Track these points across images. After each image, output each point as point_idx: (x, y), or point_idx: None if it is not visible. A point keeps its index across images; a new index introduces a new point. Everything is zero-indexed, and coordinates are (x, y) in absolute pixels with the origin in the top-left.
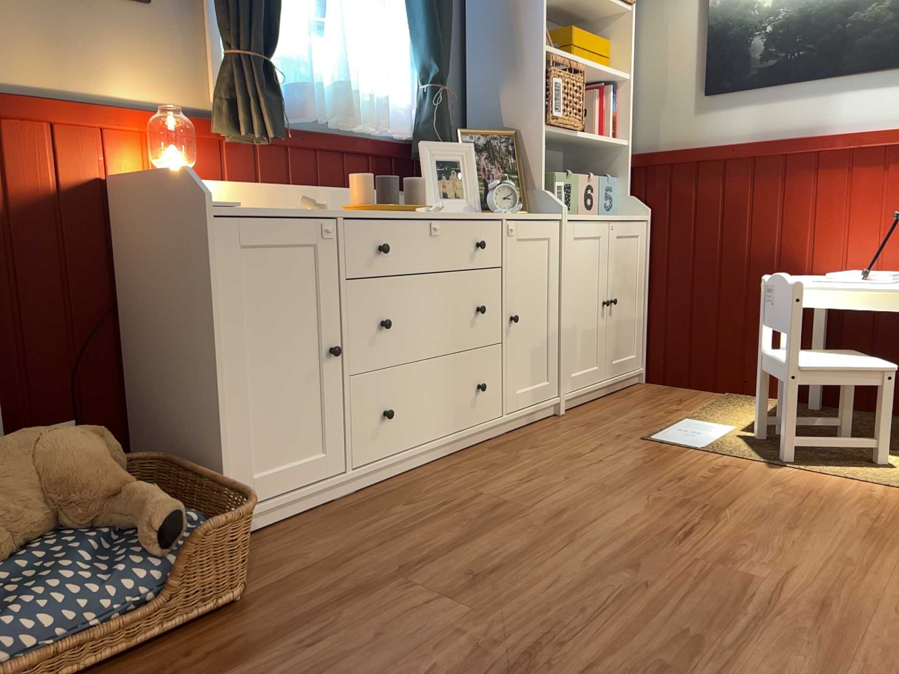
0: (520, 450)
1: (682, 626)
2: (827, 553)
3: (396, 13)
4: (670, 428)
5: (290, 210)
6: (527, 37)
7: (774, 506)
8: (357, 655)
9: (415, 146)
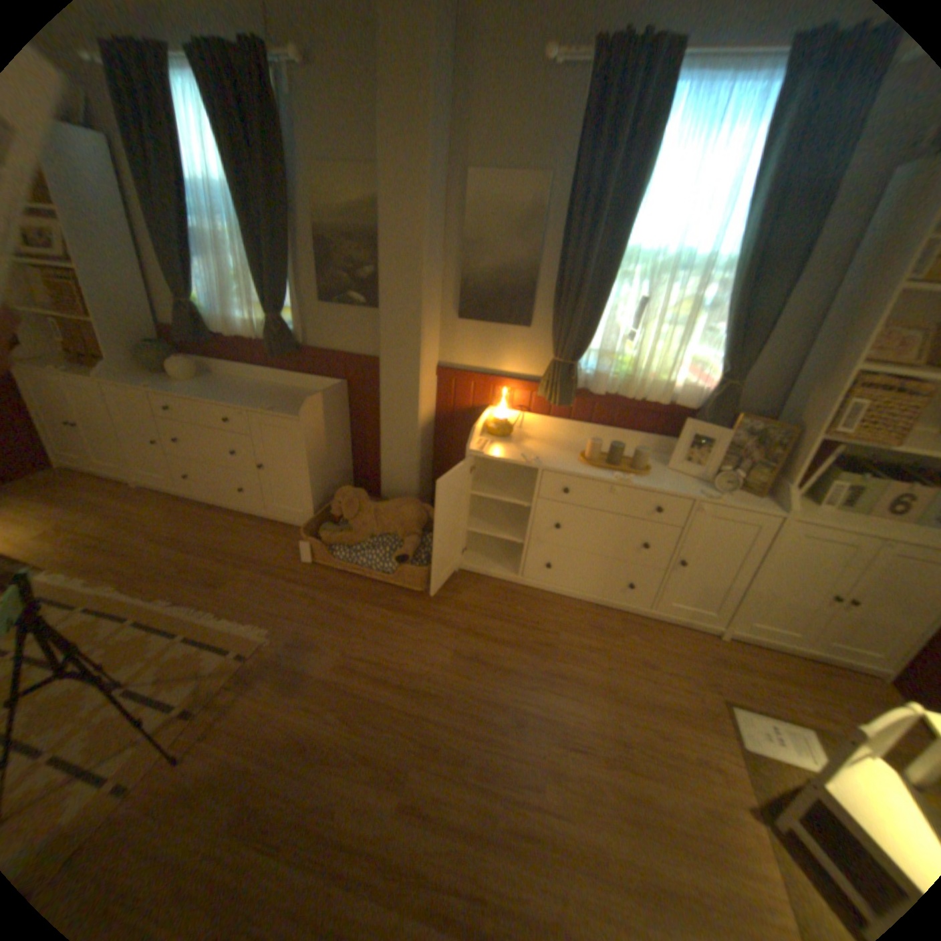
0: (634, 636)
1: (473, 758)
2: (606, 852)
3: (719, 319)
4: (771, 723)
5: (520, 458)
6: (850, 353)
7: (664, 815)
8: (406, 641)
9: (697, 417)
